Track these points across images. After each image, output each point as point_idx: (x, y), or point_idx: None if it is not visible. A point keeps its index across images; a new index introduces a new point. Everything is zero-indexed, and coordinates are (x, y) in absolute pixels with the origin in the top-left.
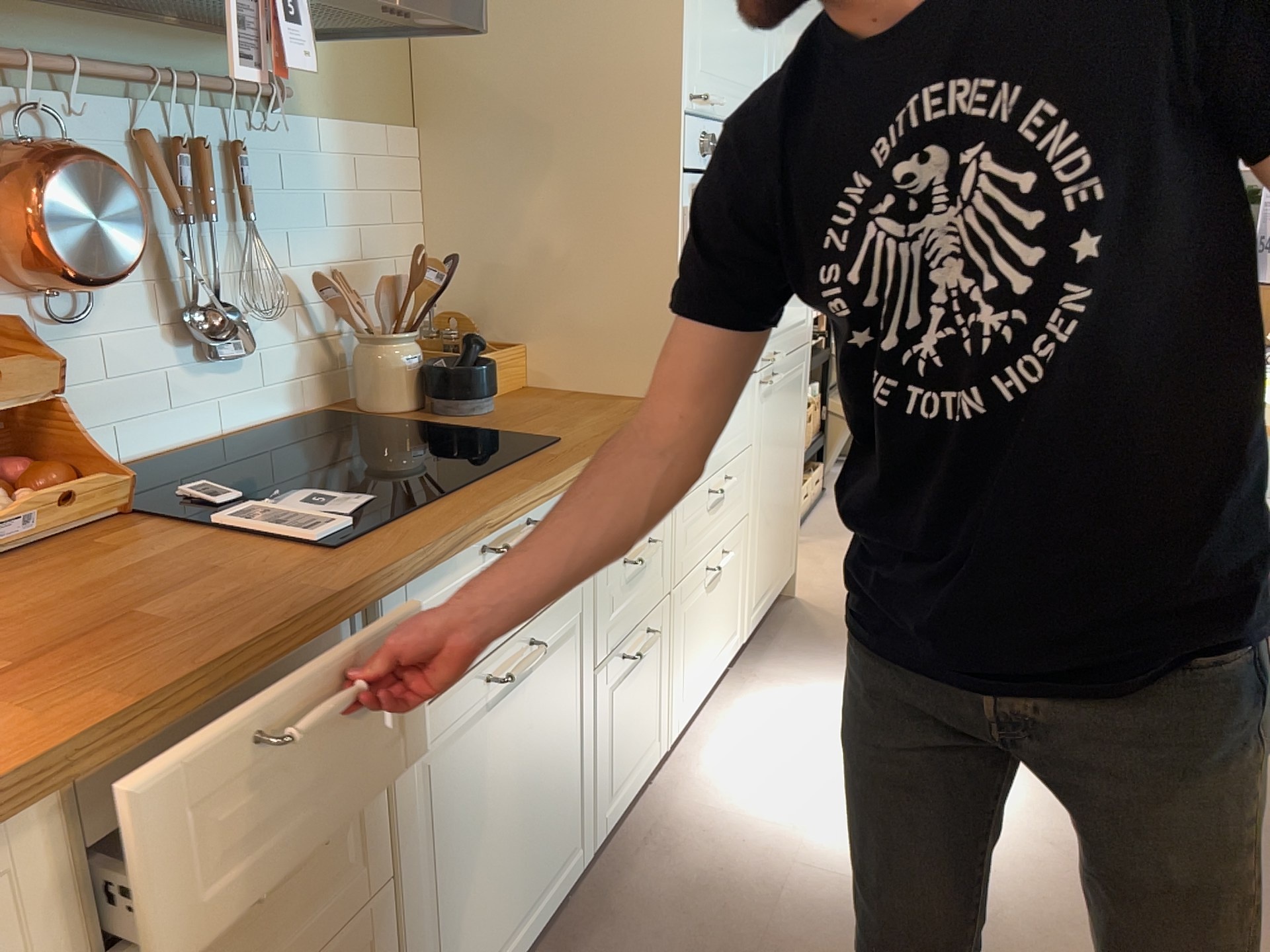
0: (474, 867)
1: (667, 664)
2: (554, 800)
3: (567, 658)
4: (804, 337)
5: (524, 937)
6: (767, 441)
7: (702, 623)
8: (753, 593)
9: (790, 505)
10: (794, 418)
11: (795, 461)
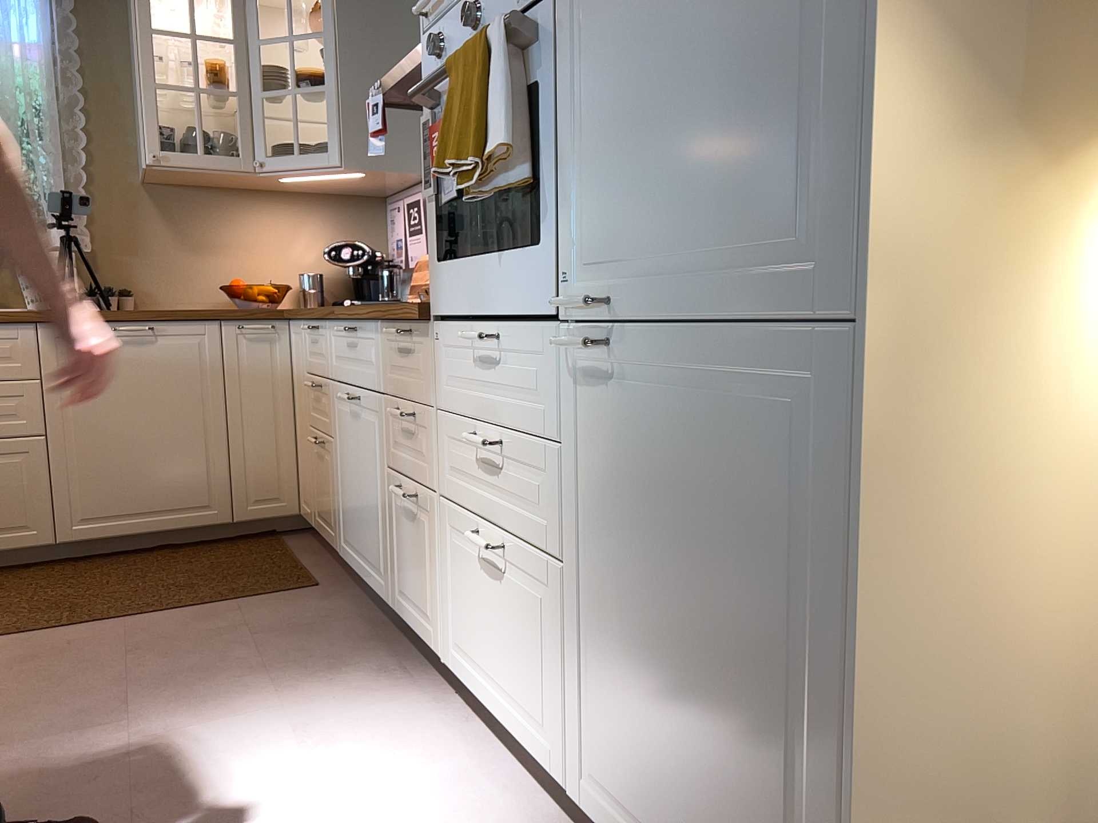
0: (349, 485)
1: (441, 570)
2: (372, 518)
3: (374, 435)
4: (790, 296)
5: (364, 573)
6: (607, 475)
7: (479, 602)
8: (594, 752)
9: (766, 782)
10: (751, 522)
11: (784, 669)
